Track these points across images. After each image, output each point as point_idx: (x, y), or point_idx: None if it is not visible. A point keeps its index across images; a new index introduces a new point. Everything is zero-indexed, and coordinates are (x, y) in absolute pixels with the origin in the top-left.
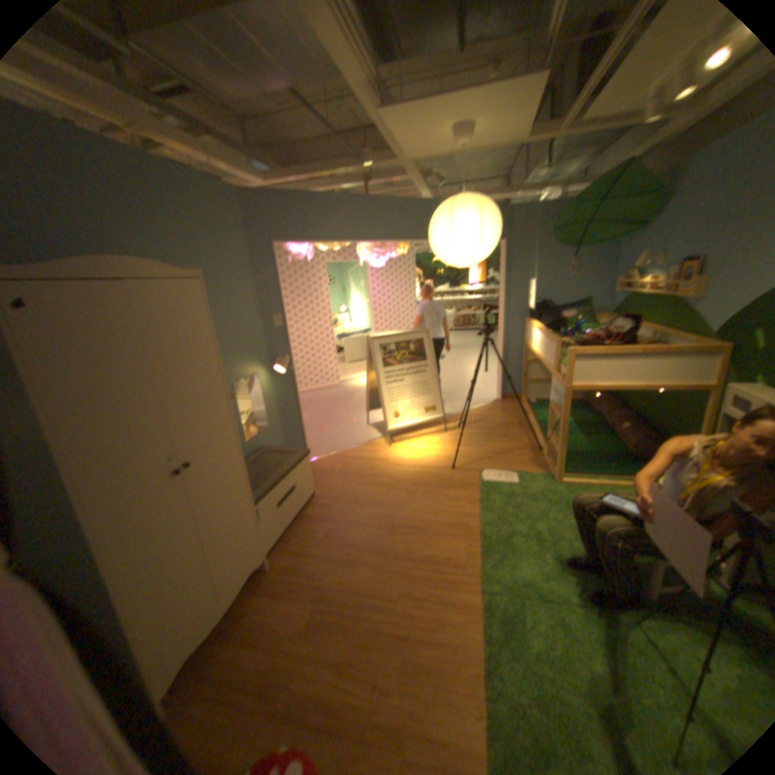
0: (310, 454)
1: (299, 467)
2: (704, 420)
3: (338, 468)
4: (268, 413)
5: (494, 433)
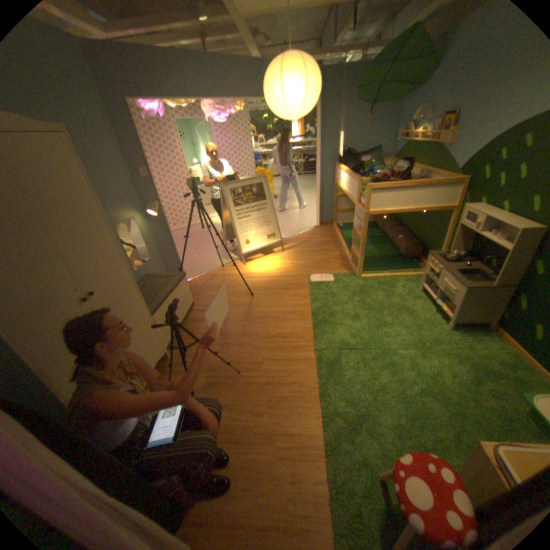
0: (187, 276)
1: (181, 285)
2: (447, 229)
3: (209, 283)
4: (149, 248)
5: (316, 249)
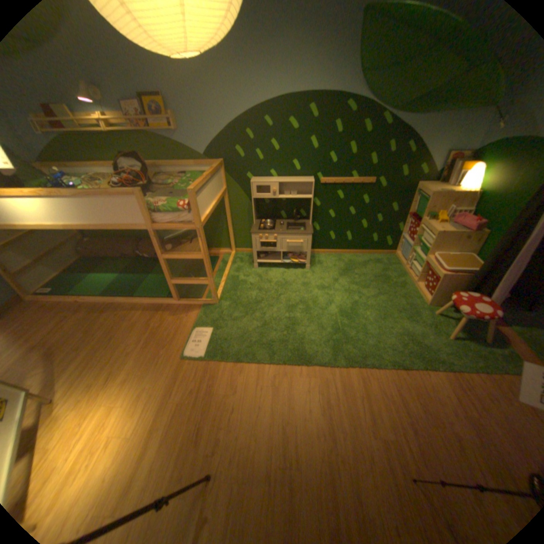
0: None
1: None
2: (219, 213)
3: None
4: None
5: (96, 338)
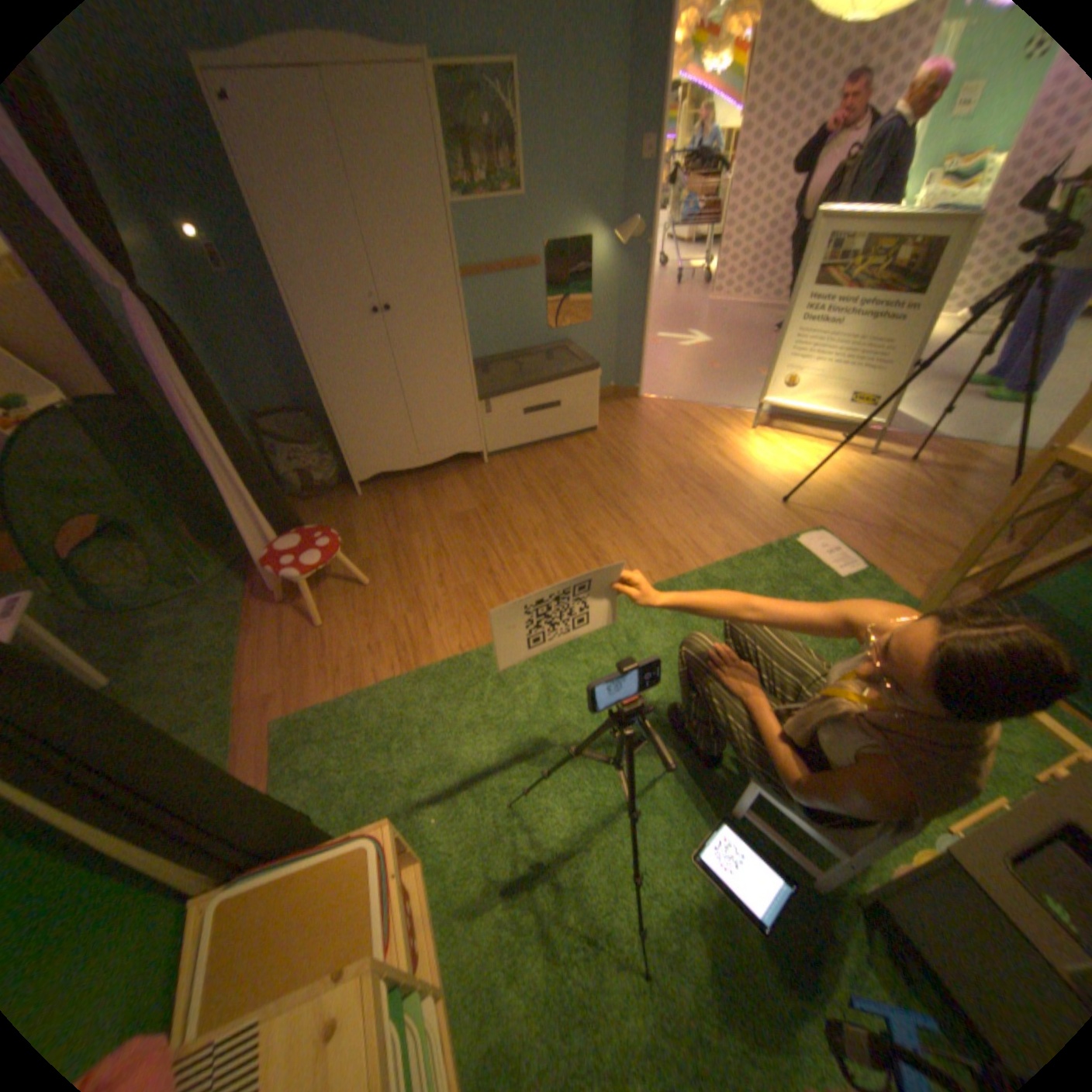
0: (655, 390)
1: (578, 385)
2: None
3: (658, 419)
4: (599, 304)
5: (966, 505)
